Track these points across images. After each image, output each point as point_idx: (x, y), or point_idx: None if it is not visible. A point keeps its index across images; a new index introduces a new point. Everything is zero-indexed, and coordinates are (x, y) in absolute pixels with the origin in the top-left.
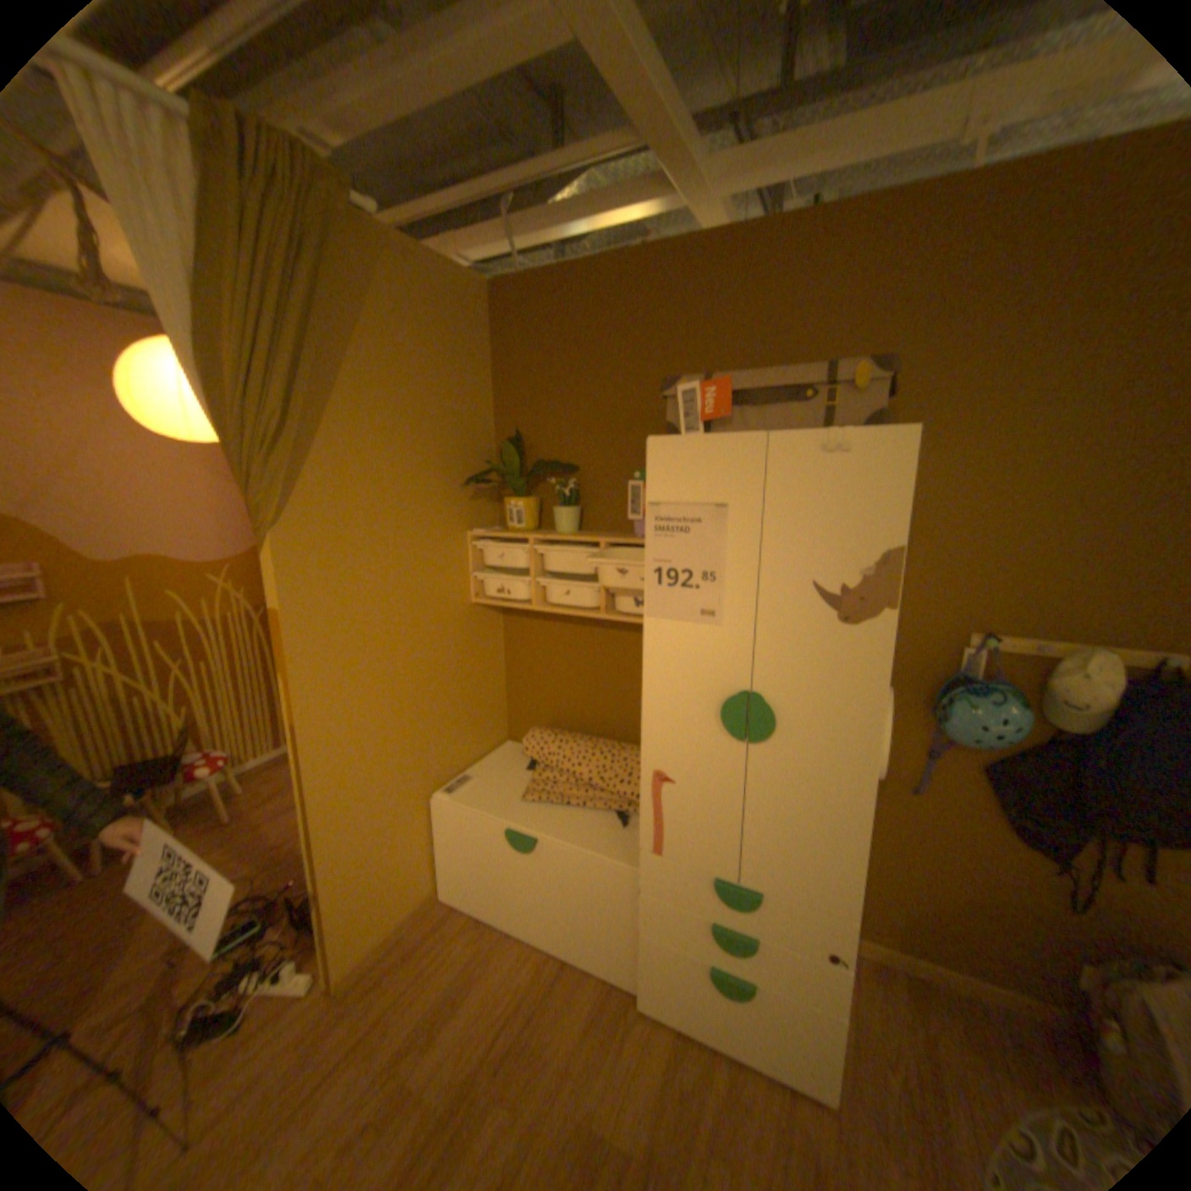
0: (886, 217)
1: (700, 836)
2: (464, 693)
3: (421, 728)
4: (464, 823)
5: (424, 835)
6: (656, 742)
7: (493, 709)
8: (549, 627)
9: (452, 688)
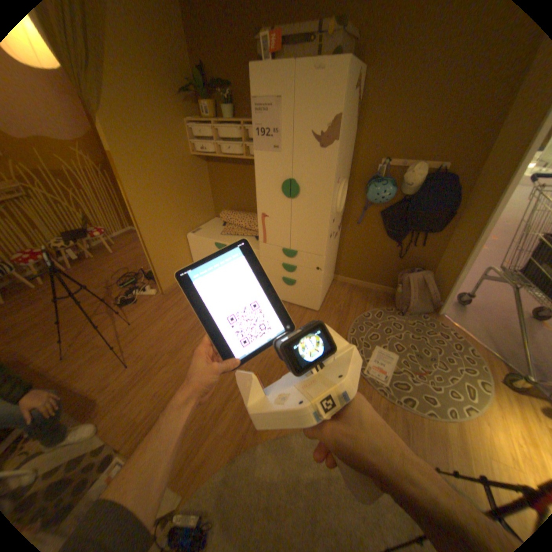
0: None
1: (277, 235)
2: (193, 196)
3: (178, 208)
4: (200, 243)
5: (186, 249)
6: (261, 203)
7: (207, 204)
8: (225, 167)
9: (188, 193)
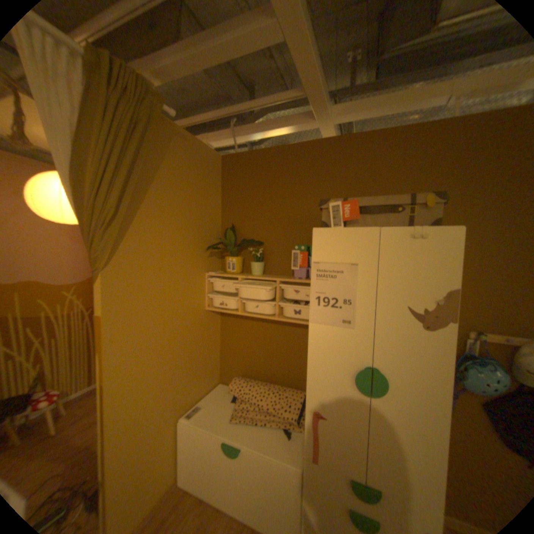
0: (415, 135)
1: (342, 453)
2: (198, 359)
3: (175, 381)
4: (196, 438)
5: (172, 445)
6: (316, 395)
7: (212, 367)
8: (244, 323)
9: (193, 356)
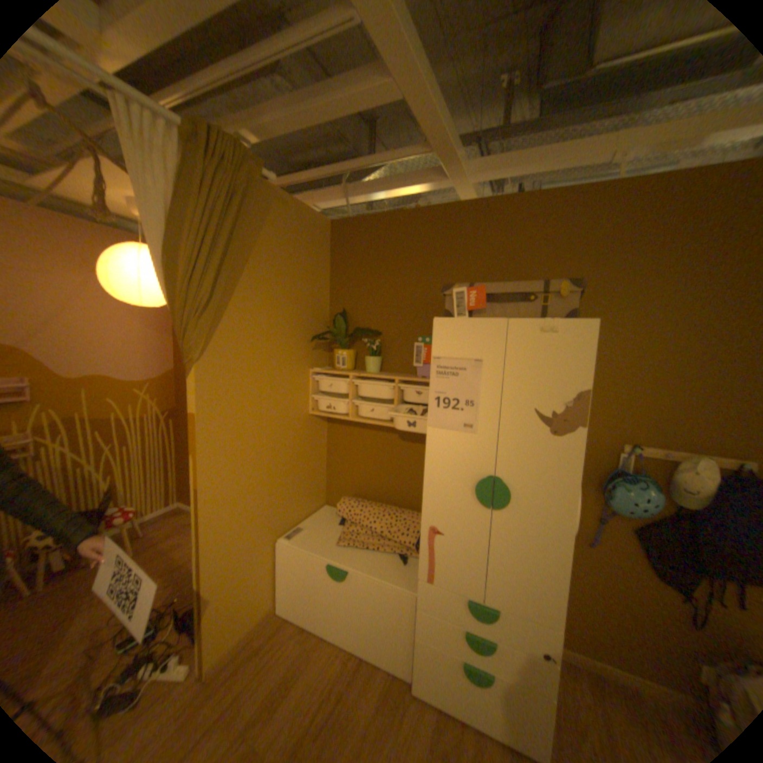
0: (570, 201)
1: (459, 571)
2: (301, 472)
3: (273, 495)
4: (298, 560)
5: (270, 568)
6: (432, 508)
7: (317, 484)
8: (357, 431)
9: (294, 469)
